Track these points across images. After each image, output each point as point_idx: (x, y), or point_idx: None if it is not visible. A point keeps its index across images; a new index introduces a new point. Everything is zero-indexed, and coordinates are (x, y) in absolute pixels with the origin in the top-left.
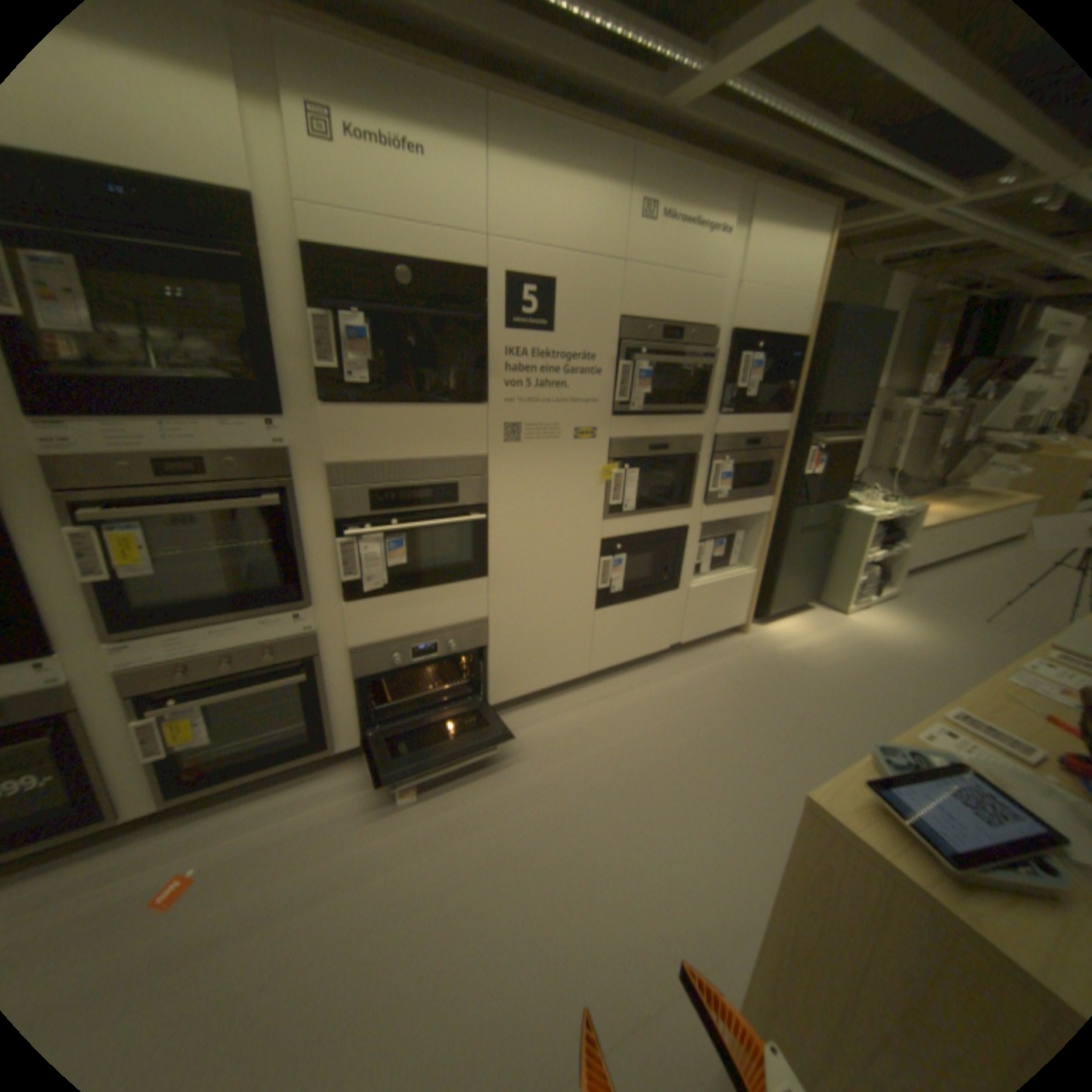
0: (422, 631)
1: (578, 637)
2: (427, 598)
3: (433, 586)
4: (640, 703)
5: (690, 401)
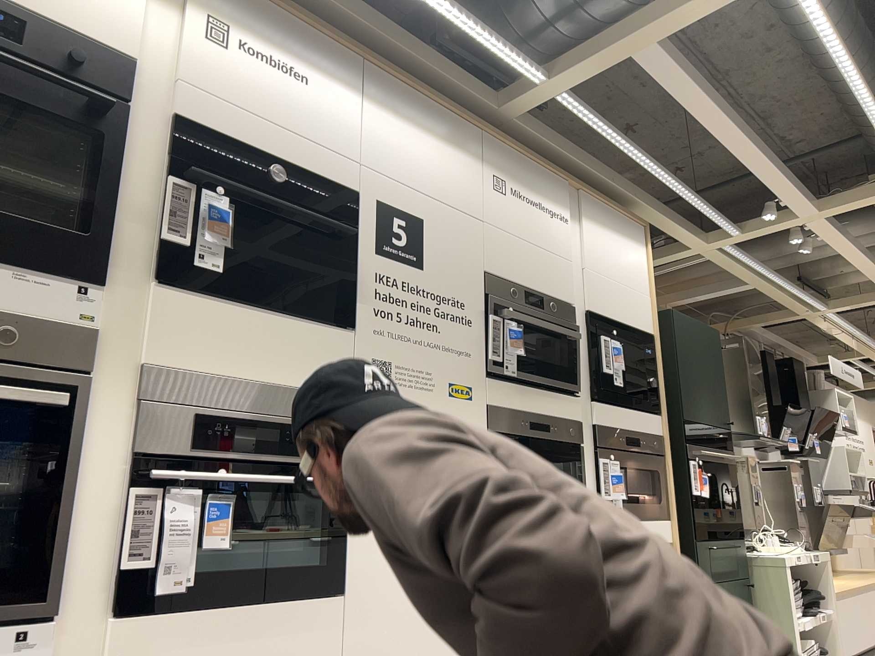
0: None
1: None
2: (251, 626)
3: (263, 601)
4: None
5: (563, 376)
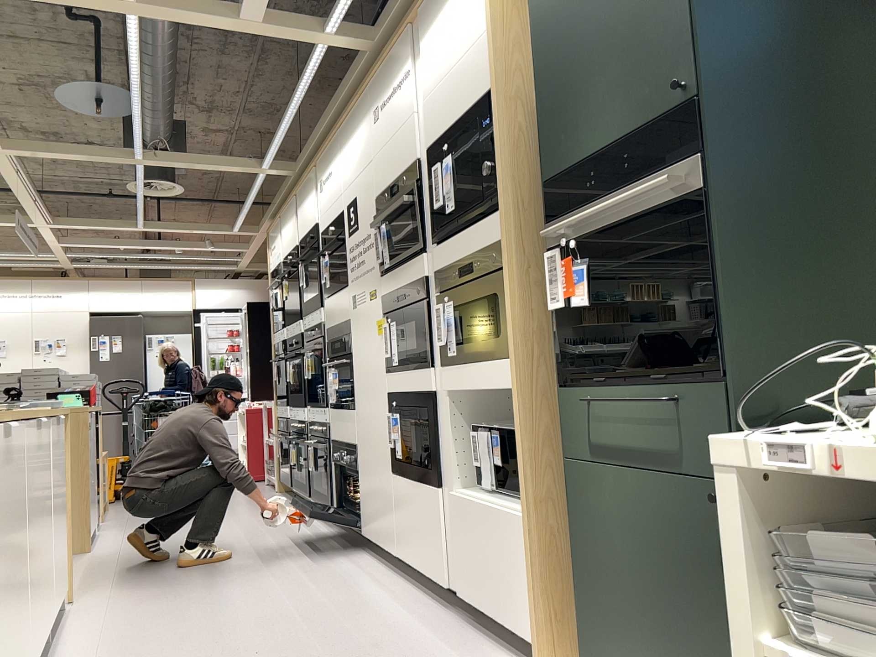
0: (342, 441)
1: (388, 500)
2: (342, 417)
3: (343, 409)
4: (364, 597)
5: (412, 242)
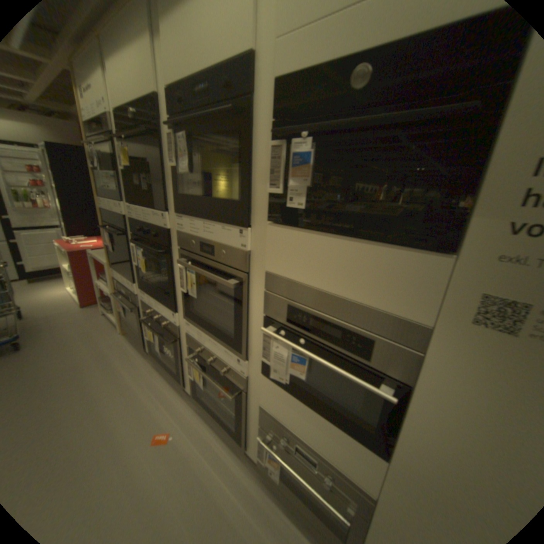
0: (307, 443)
1: None
2: (316, 422)
3: (324, 417)
4: None
5: None
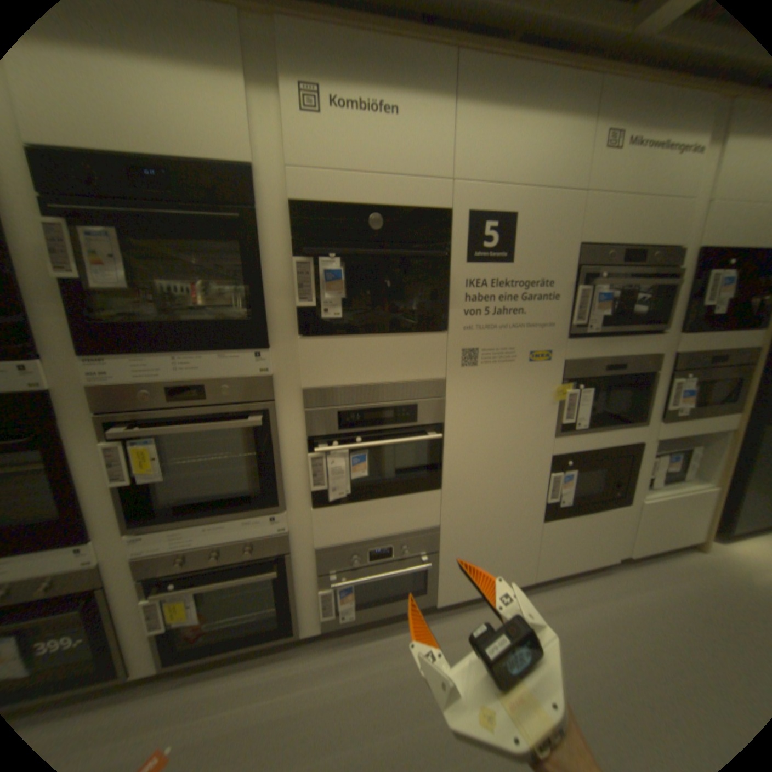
0: (379, 536)
1: (526, 548)
2: (384, 507)
3: (390, 496)
4: (593, 627)
5: (651, 320)
